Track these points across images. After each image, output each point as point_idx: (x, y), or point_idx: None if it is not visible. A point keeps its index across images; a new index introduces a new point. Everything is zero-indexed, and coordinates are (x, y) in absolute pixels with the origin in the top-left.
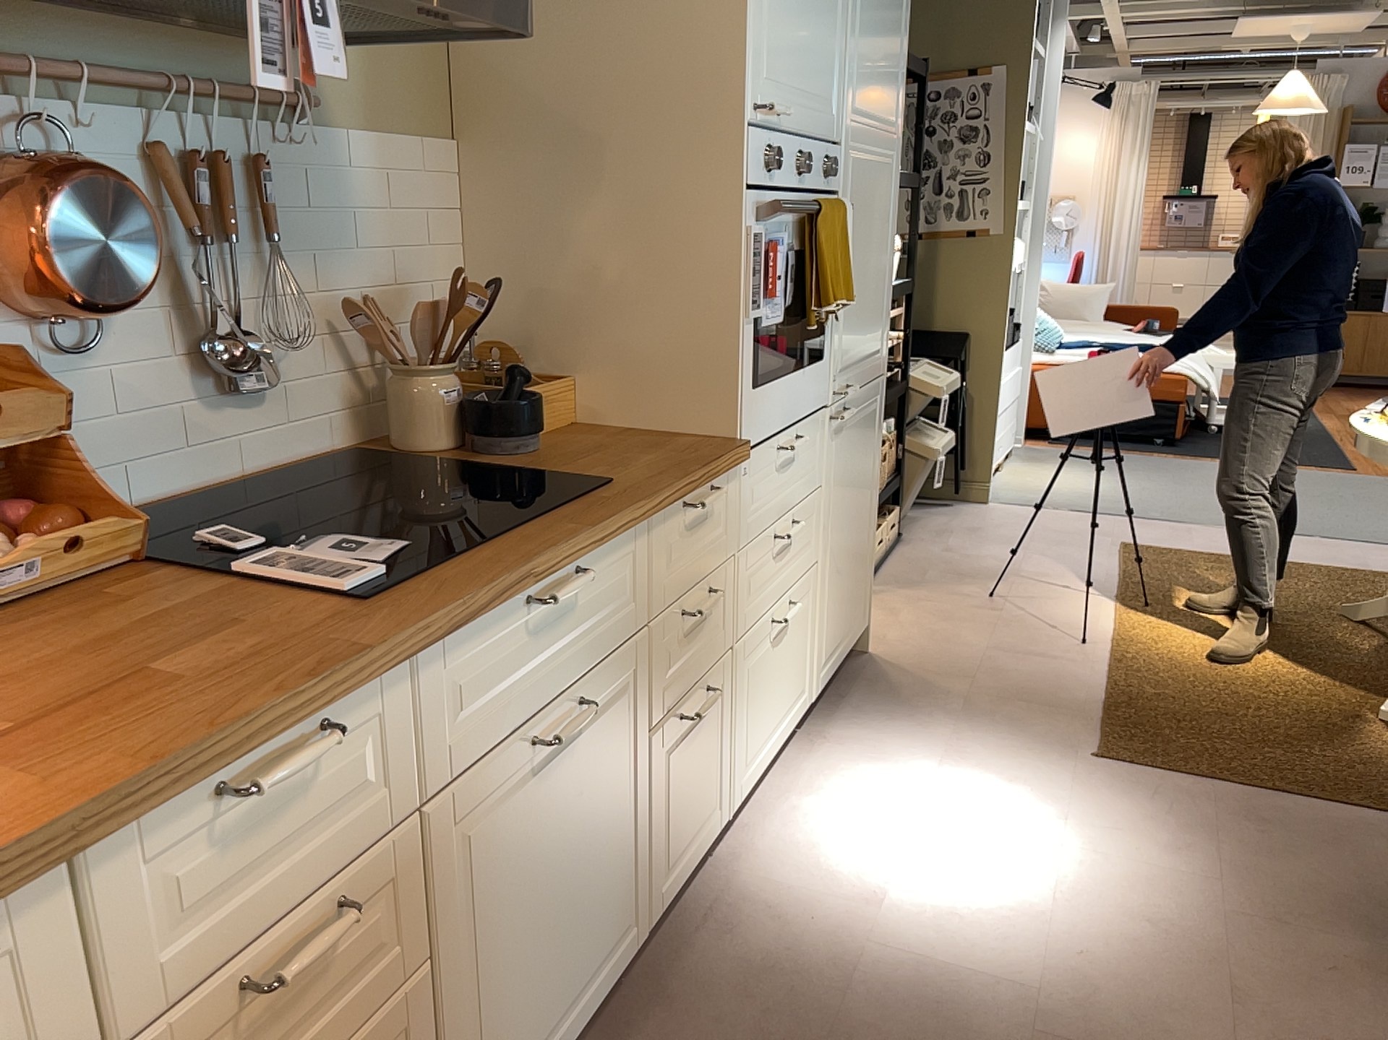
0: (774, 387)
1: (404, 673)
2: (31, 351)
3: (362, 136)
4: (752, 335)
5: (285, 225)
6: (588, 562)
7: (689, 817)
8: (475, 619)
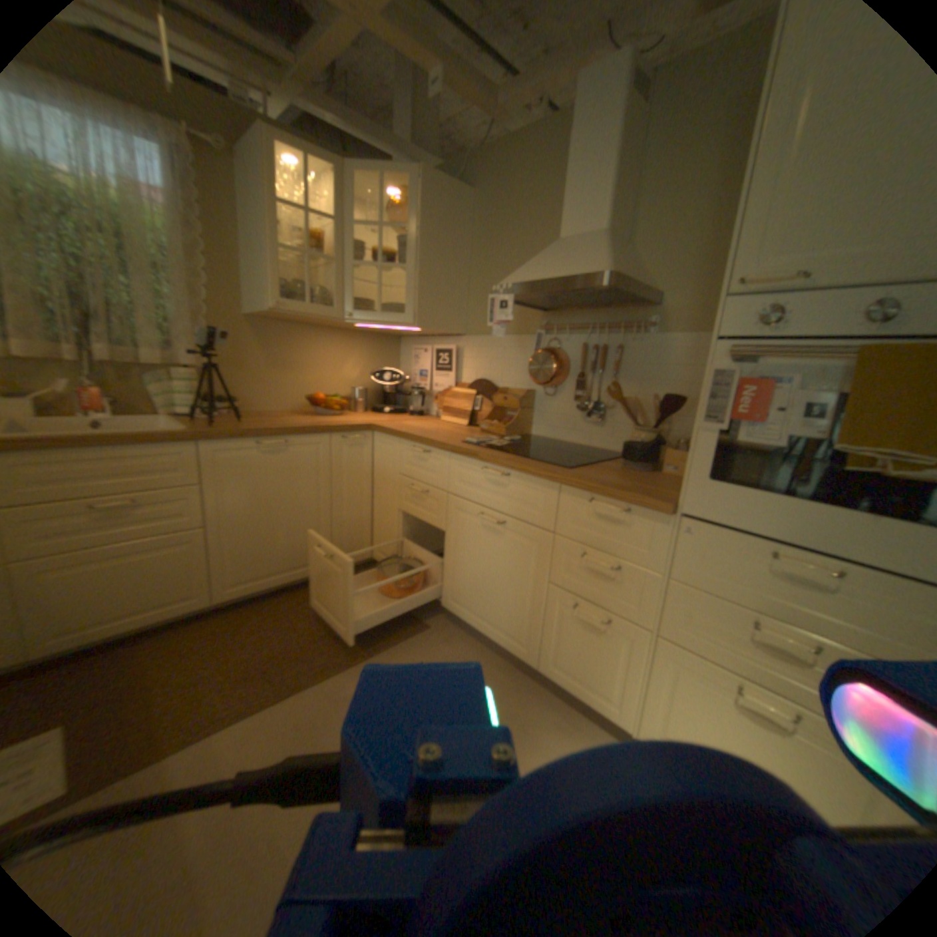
0: (762, 495)
1: (444, 456)
2: (539, 392)
3: (681, 332)
4: (714, 440)
5: (625, 367)
6: (513, 476)
7: (578, 670)
8: (458, 455)
